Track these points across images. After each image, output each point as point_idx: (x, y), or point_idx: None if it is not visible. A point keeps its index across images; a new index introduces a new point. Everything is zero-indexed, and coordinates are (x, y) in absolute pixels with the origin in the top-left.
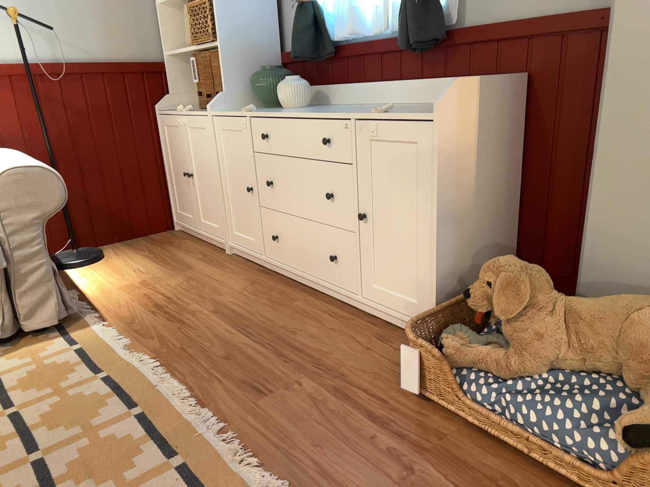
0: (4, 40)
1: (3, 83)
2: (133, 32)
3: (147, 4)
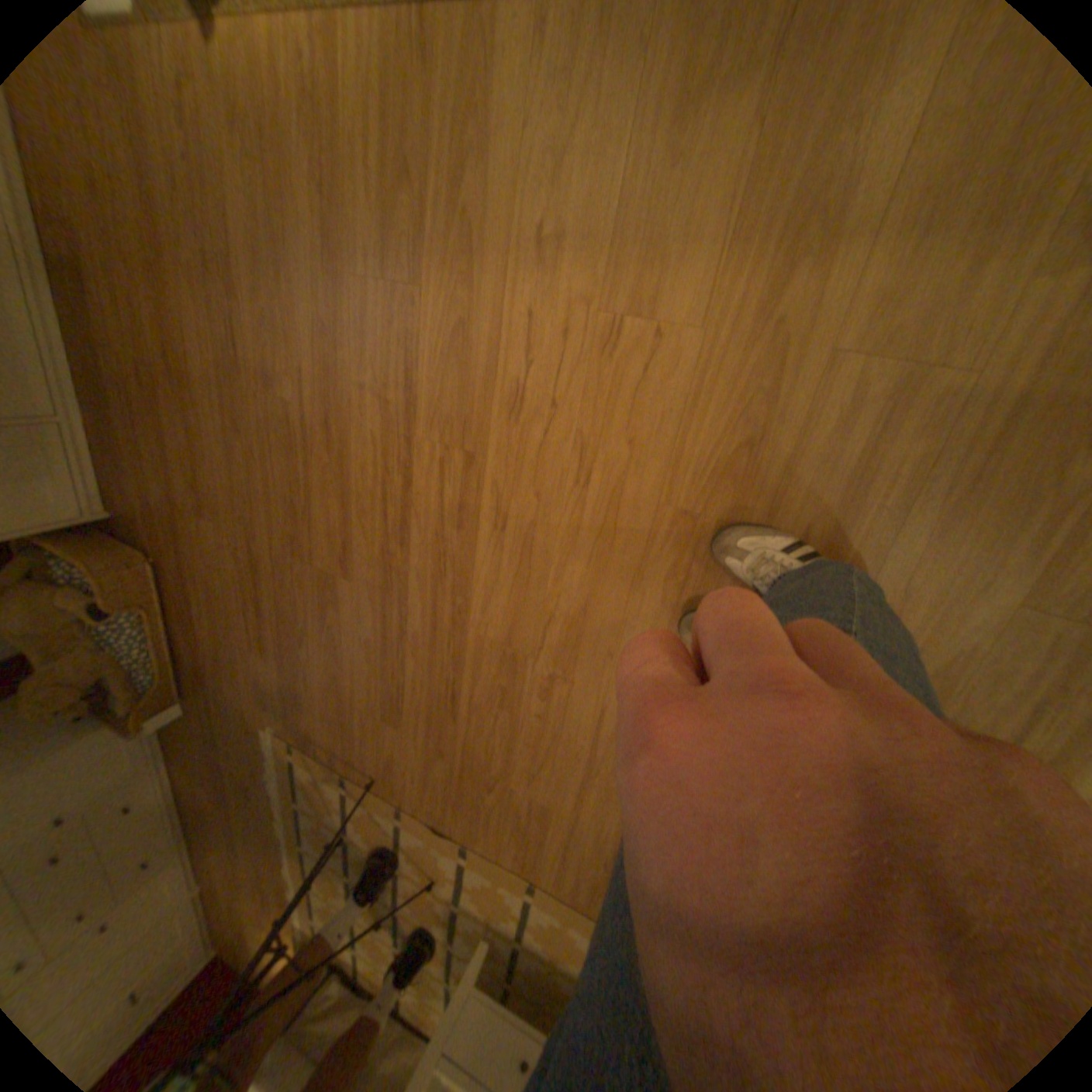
0: None
1: None
2: None
3: None
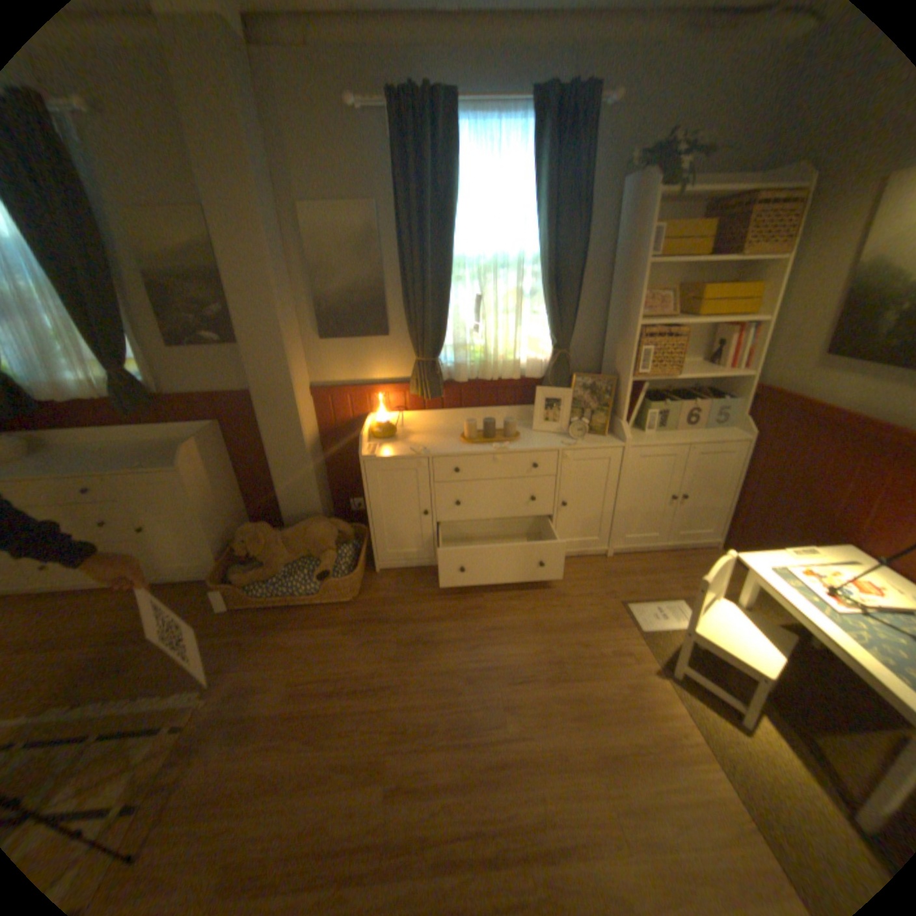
0: None
1: None
2: None
3: None
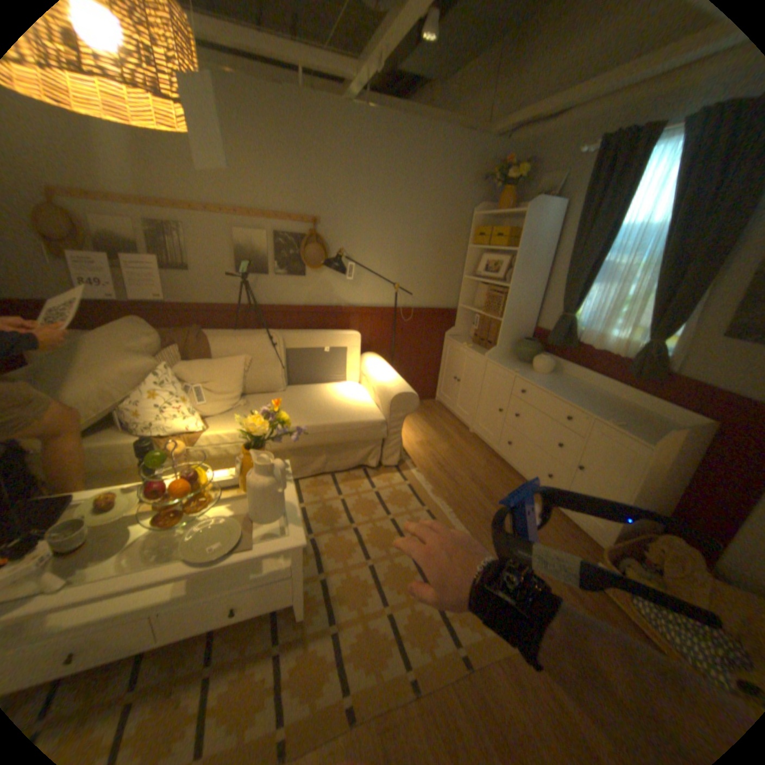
0: (383, 294)
1: (377, 316)
2: (445, 291)
3: (457, 276)
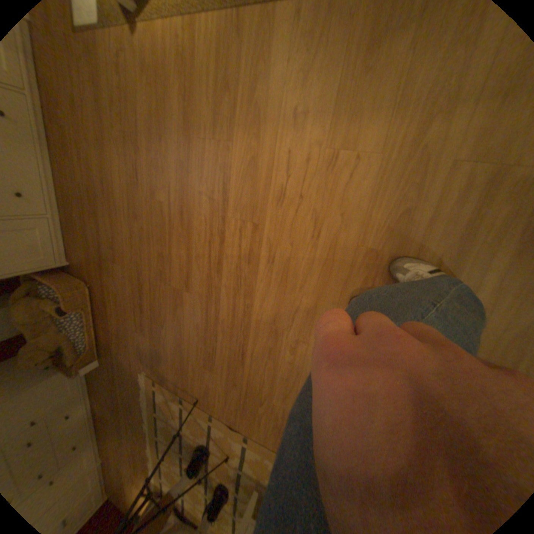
0: None
1: None
2: None
3: None
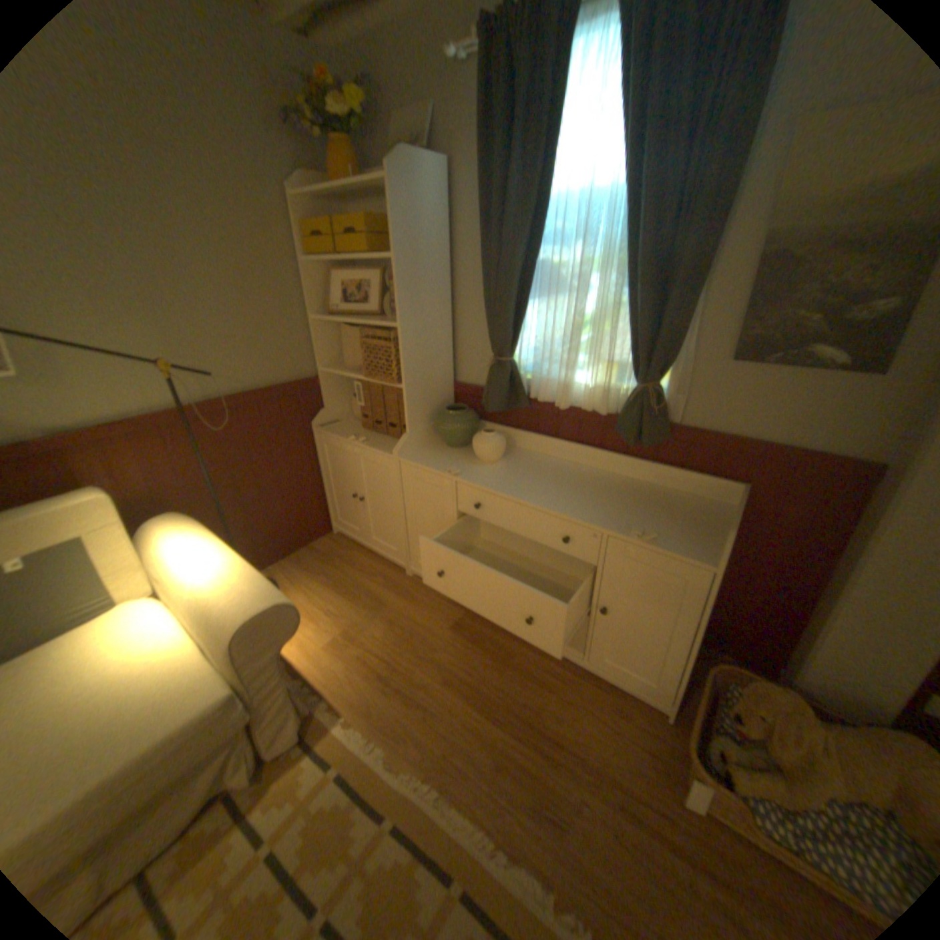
0: (144, 383)
1: (149, 432)
2: (285, 348)
3: (297, 316)
